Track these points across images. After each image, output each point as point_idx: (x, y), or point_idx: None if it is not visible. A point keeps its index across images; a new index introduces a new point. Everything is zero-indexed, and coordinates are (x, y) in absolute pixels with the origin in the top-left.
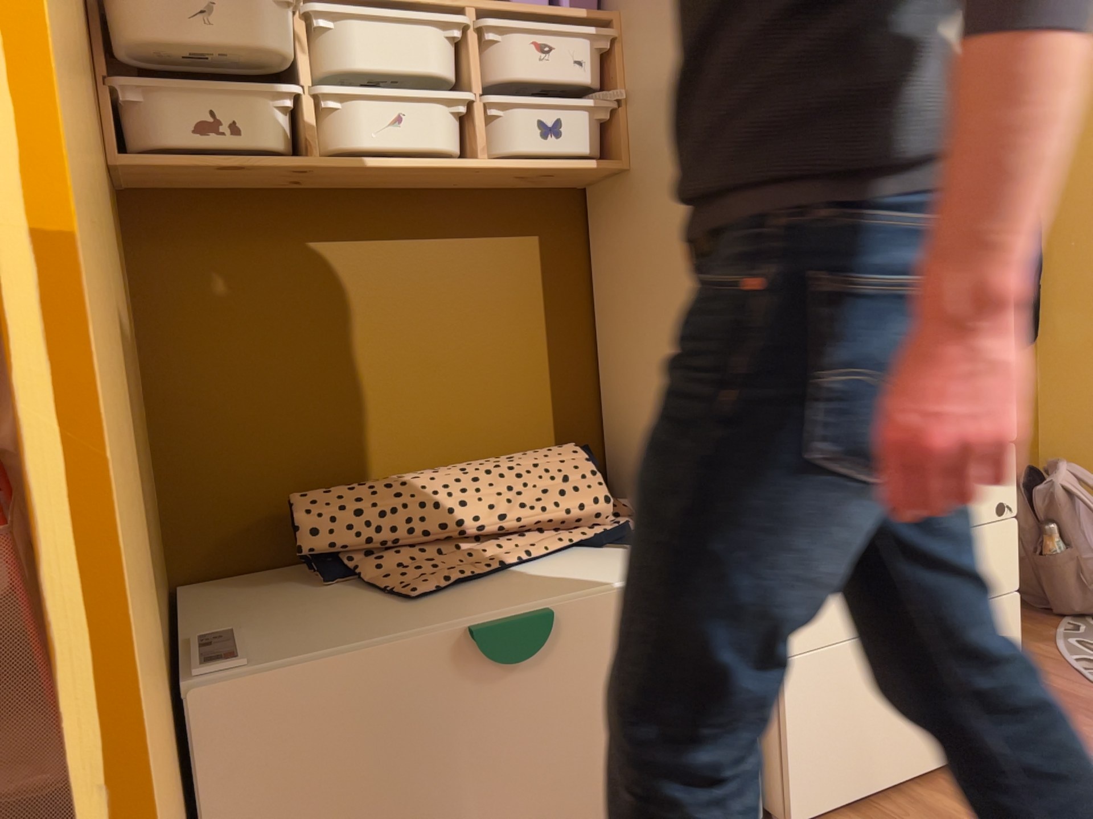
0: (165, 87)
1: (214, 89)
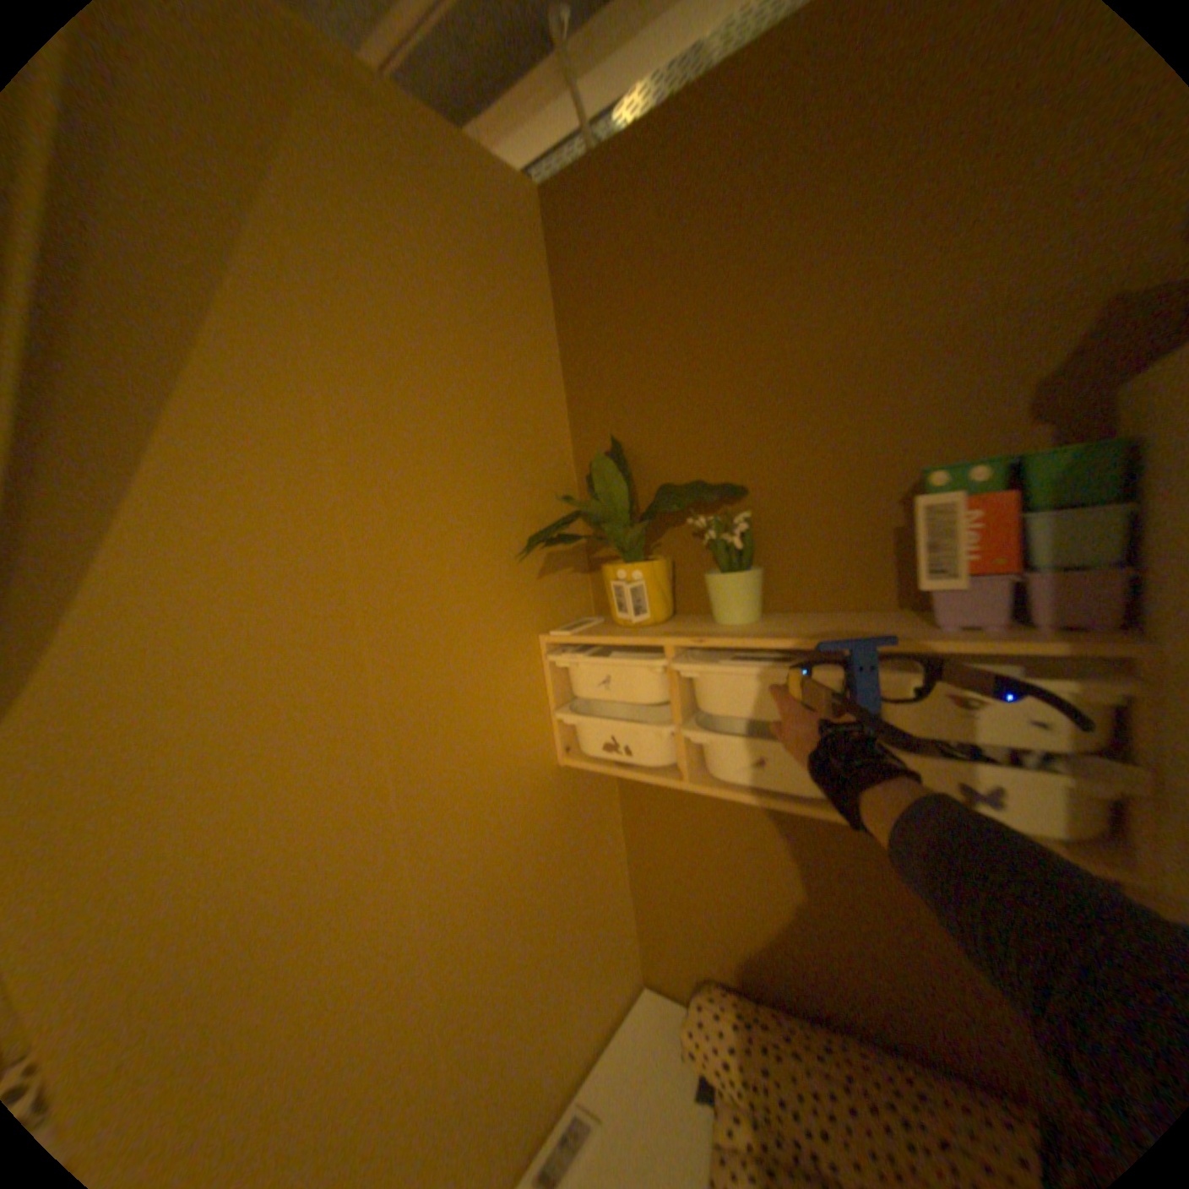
0: (583, 716)
1: (612, 719)
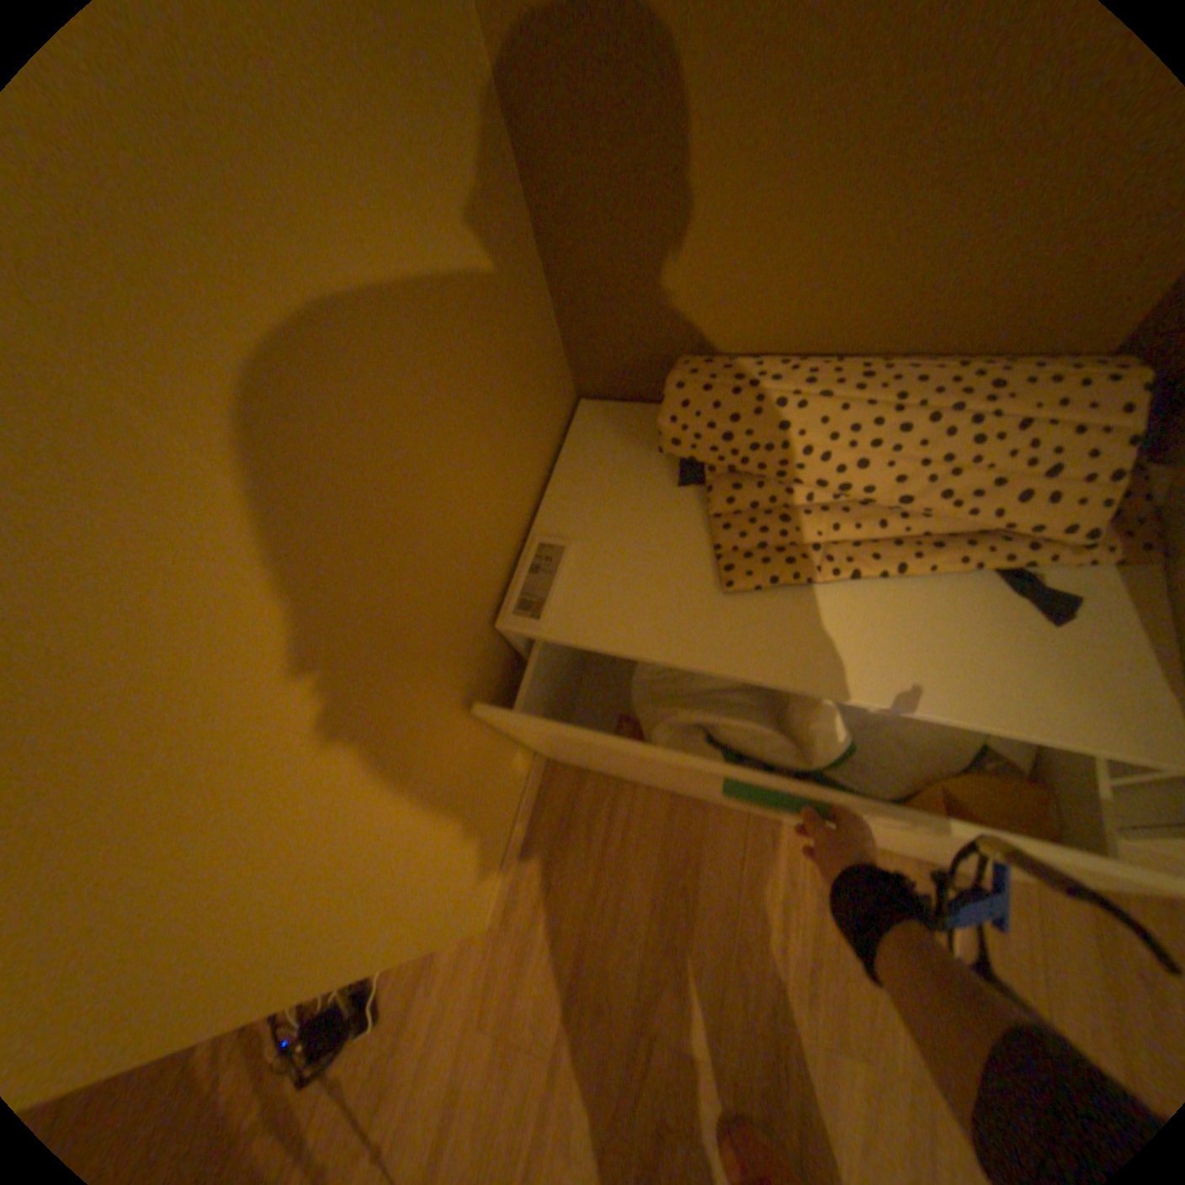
0: None
1: None
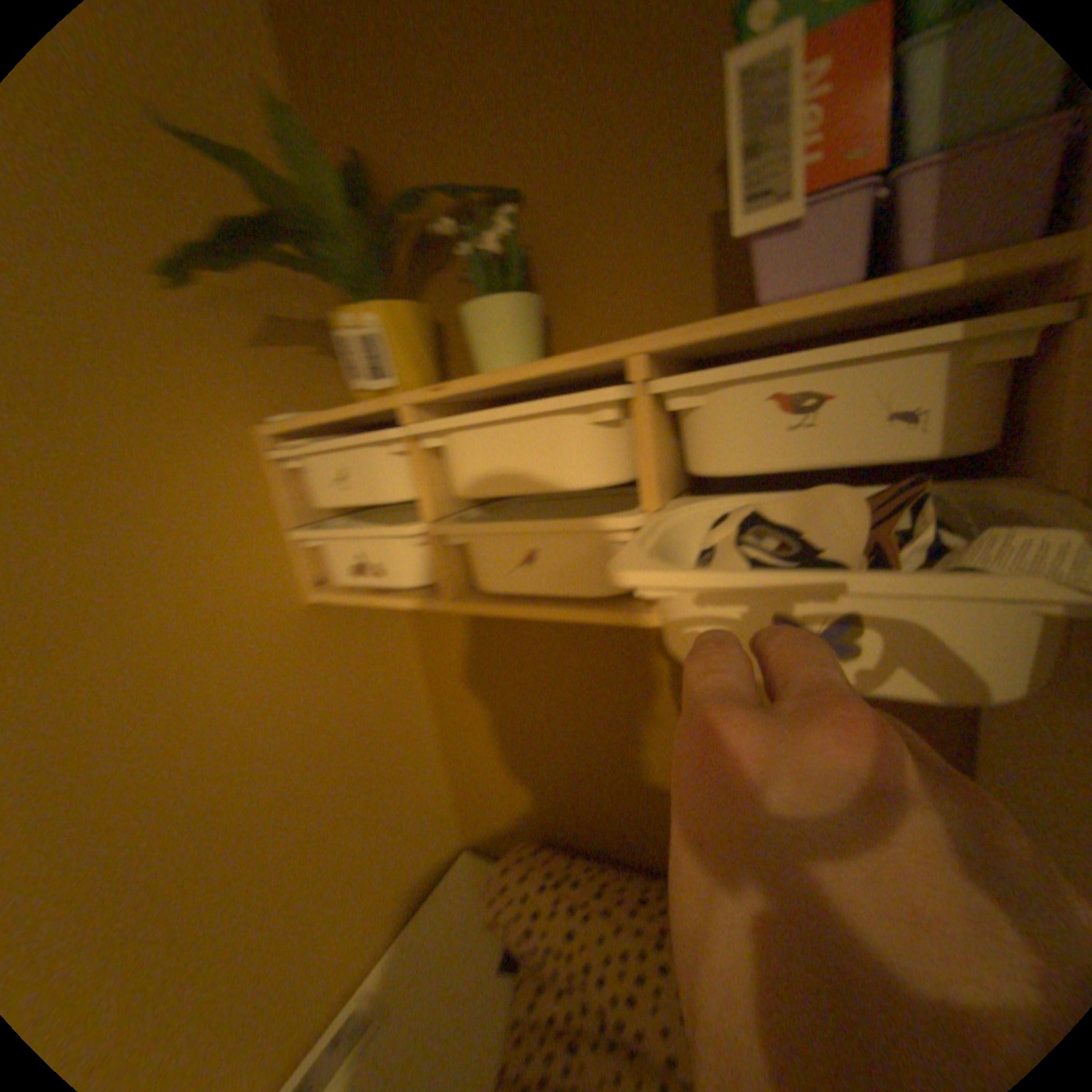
0: (325, 531)
1: (356, 530)
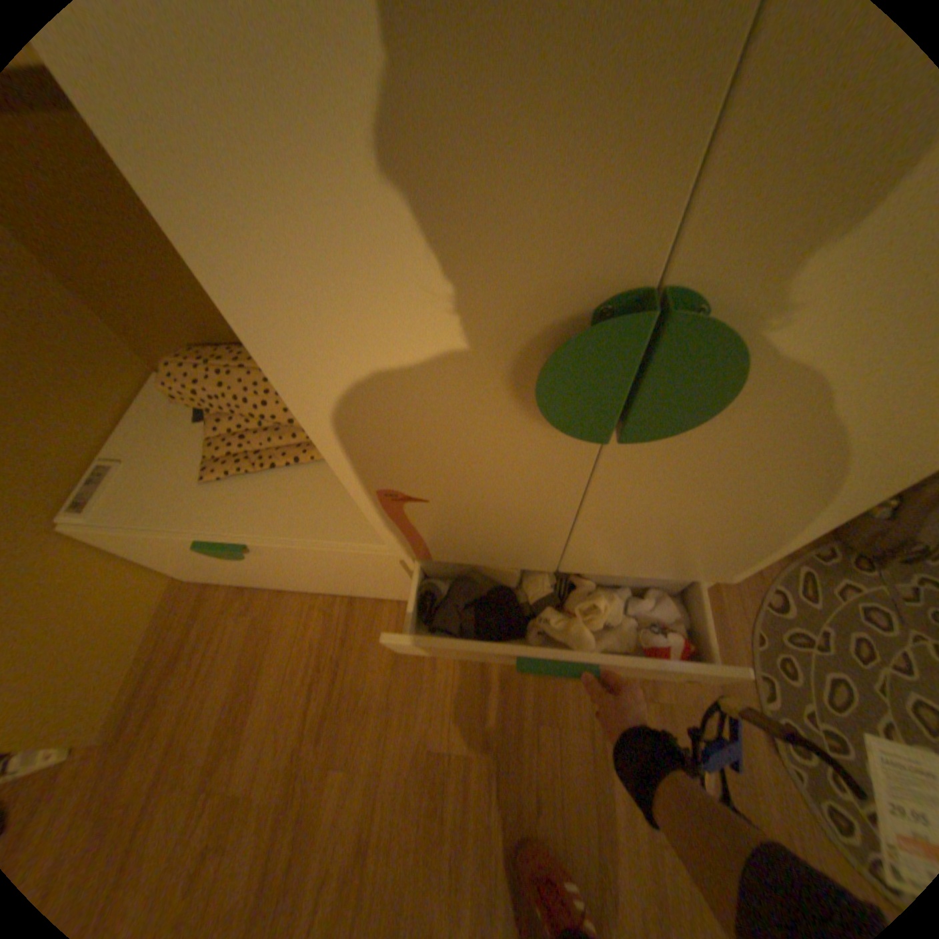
0: None
1: None
